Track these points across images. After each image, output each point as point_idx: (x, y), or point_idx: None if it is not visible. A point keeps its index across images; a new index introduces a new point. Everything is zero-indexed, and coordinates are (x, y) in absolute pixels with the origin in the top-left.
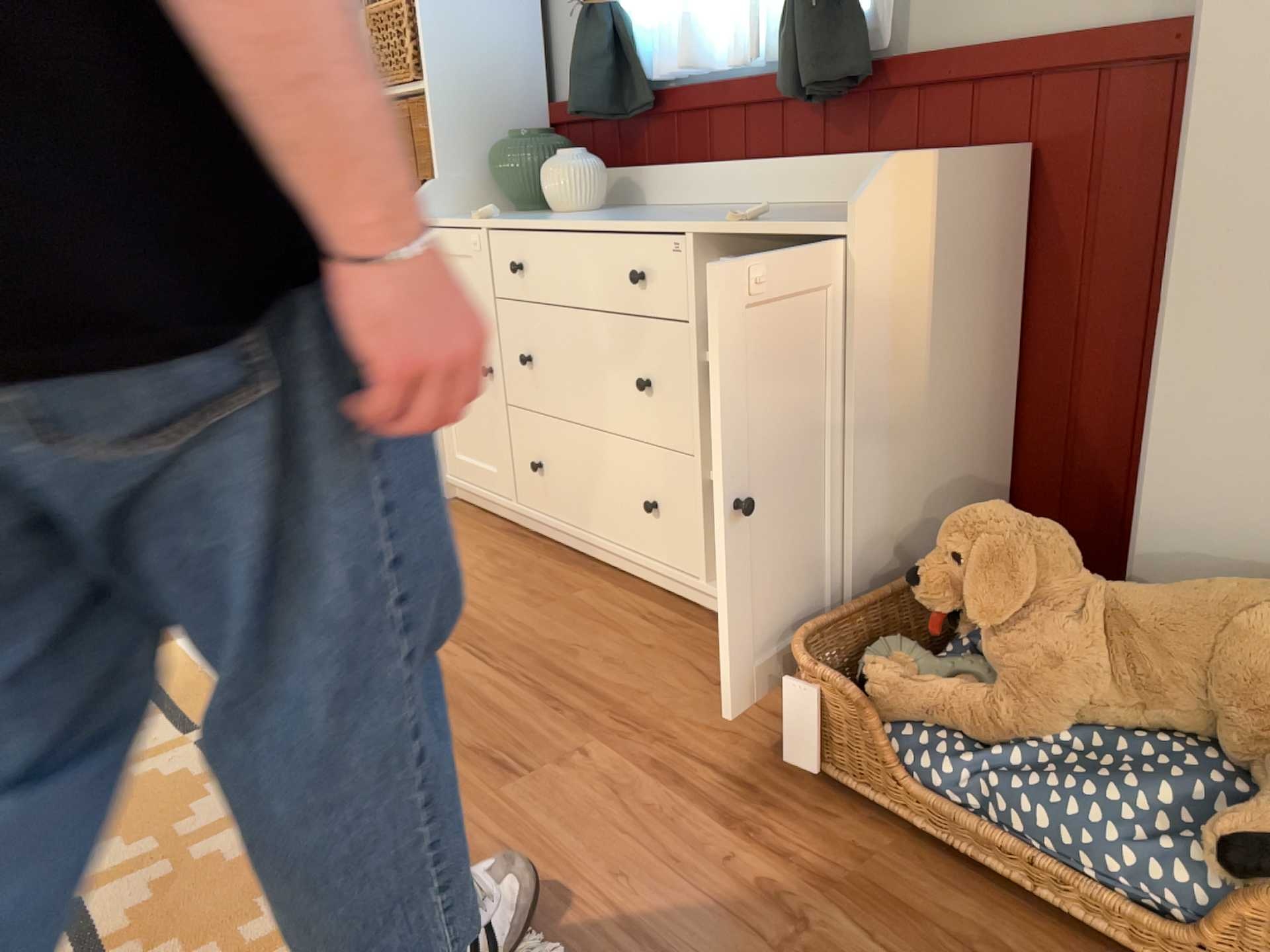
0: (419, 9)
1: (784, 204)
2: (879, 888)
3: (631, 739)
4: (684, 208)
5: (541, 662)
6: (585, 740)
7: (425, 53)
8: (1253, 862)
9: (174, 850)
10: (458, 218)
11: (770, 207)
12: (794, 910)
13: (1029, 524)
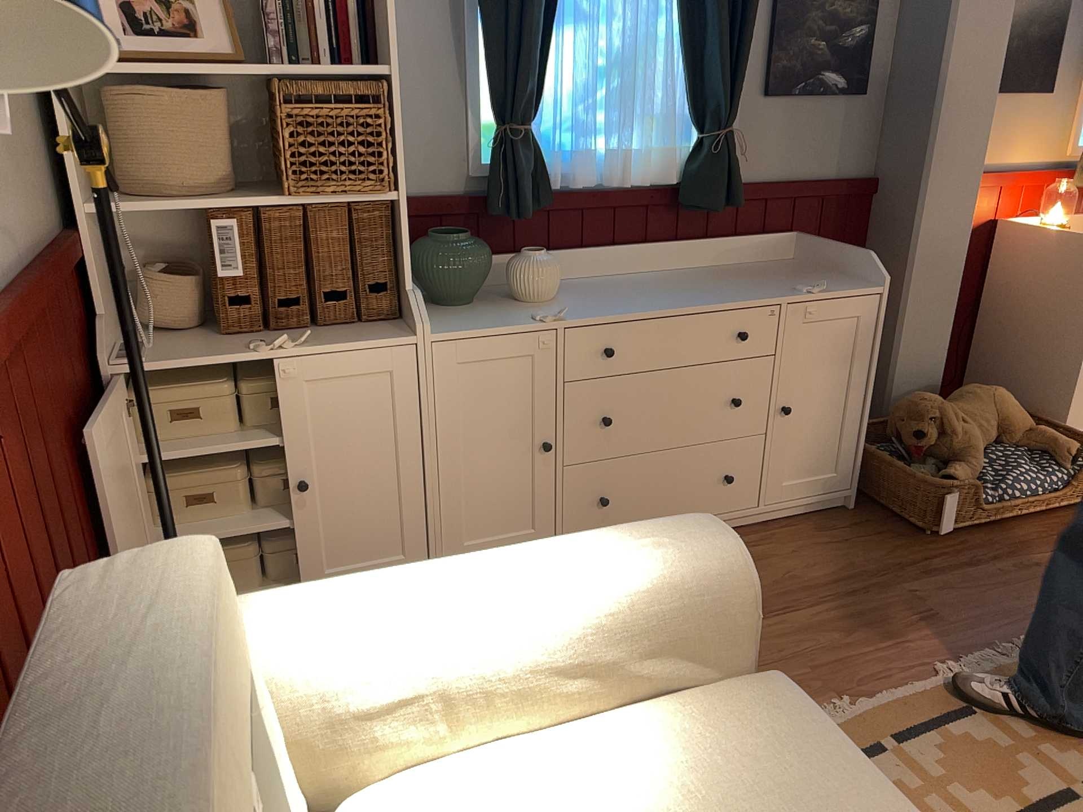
0: (397, 118)
1: (664, 270)
2: (1012, 543)
3: (899, 574)
4: (601, 281)
5: (803, 589)
6: (899, 588)
7: (400, 163)
8: (1077, 457)
9: (1025, 746)
10: (451, 322)
11: (671, 274)
12: (1030, 563)
13: (933, 395)
